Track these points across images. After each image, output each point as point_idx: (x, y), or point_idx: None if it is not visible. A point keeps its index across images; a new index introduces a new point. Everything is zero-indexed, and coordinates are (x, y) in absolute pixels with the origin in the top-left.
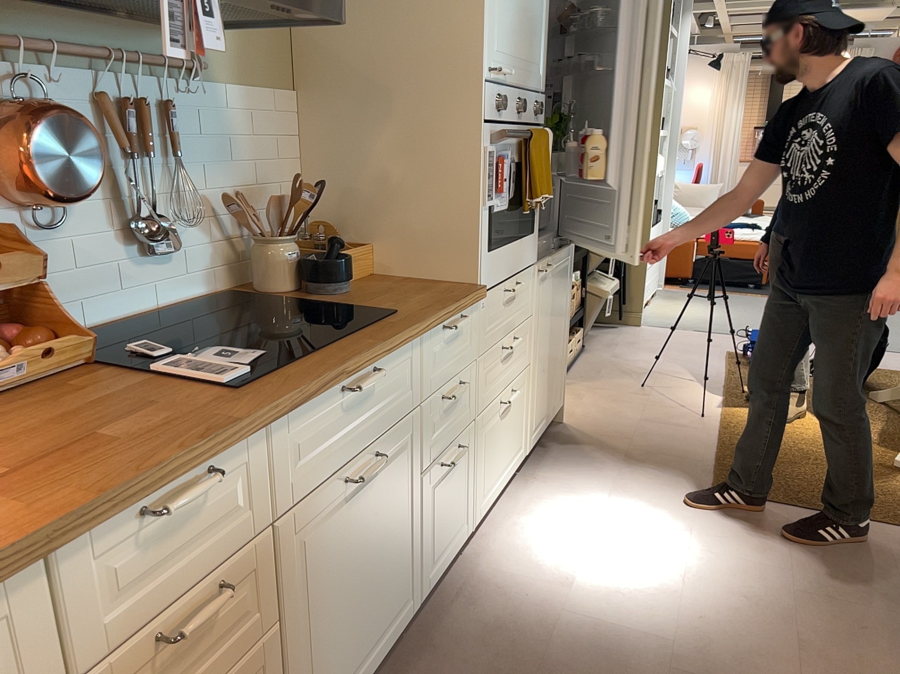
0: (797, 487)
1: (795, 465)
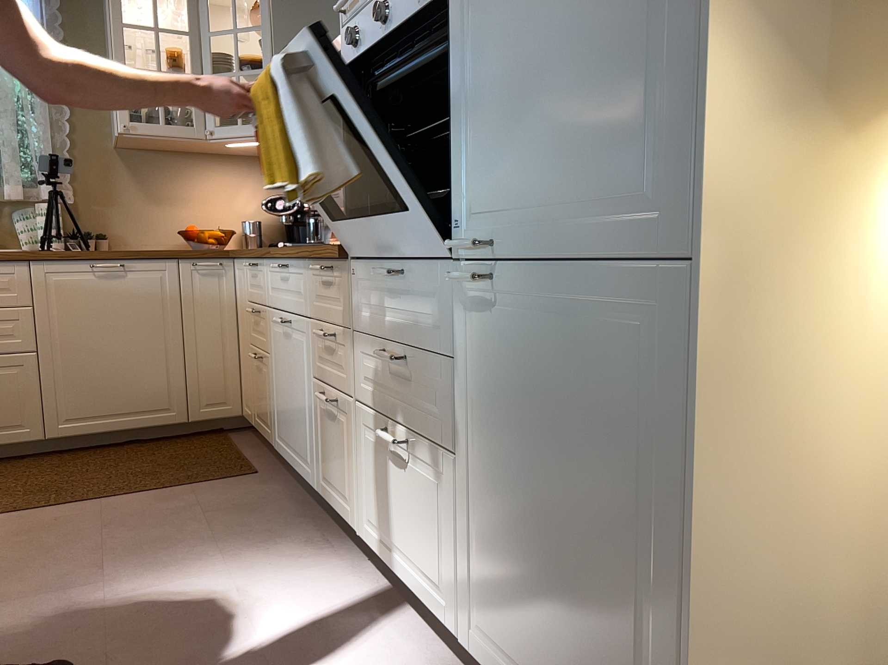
0: None
1: None
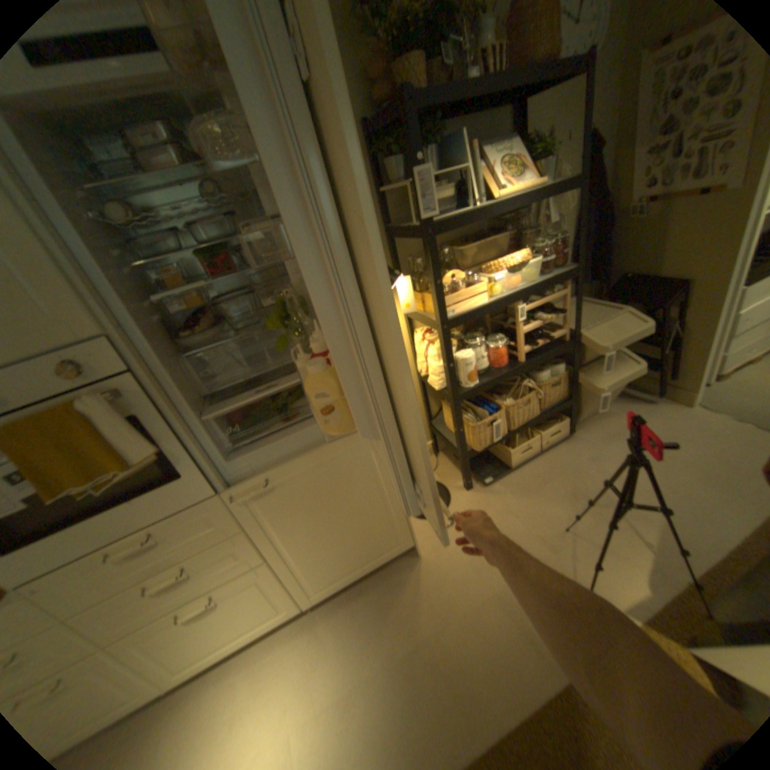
0: None
1: None
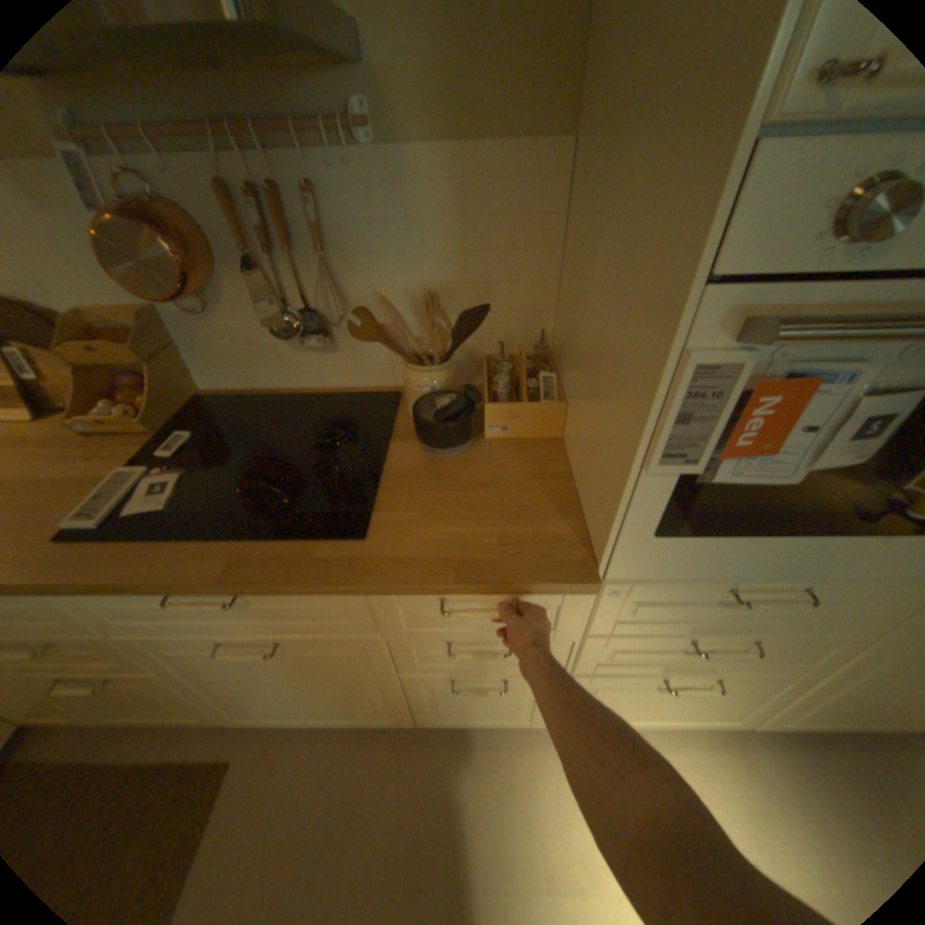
0: None
1: None
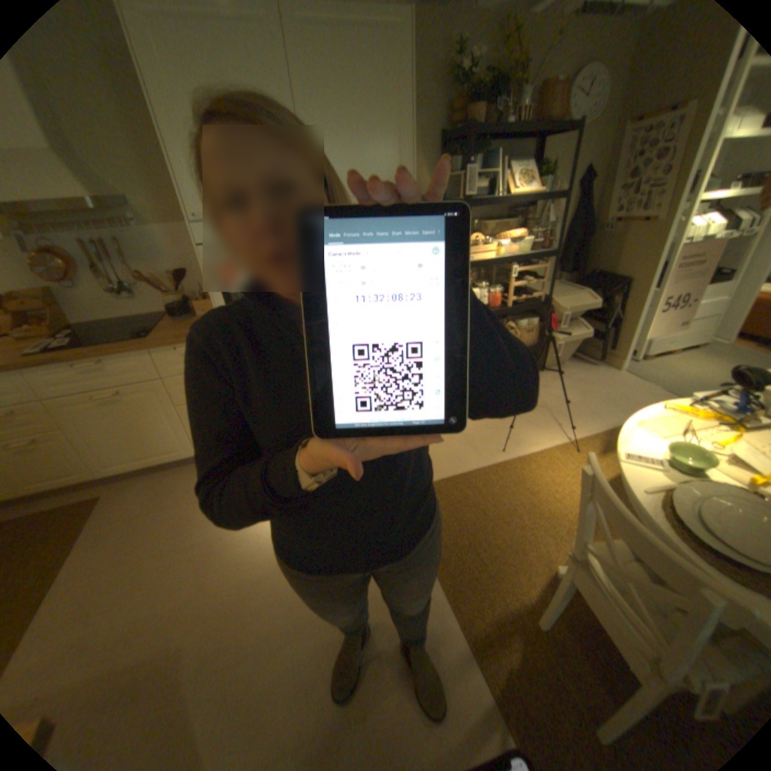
0: (448, 528)
1: (482, 517)
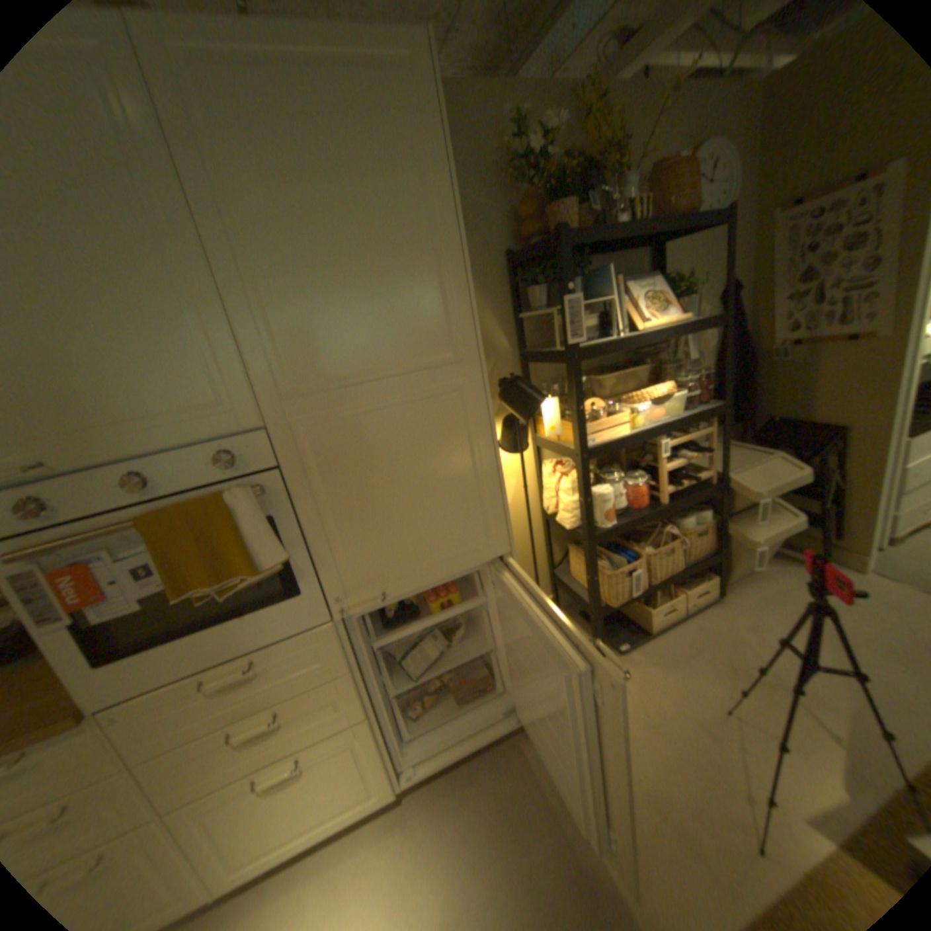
0: None
1: None
